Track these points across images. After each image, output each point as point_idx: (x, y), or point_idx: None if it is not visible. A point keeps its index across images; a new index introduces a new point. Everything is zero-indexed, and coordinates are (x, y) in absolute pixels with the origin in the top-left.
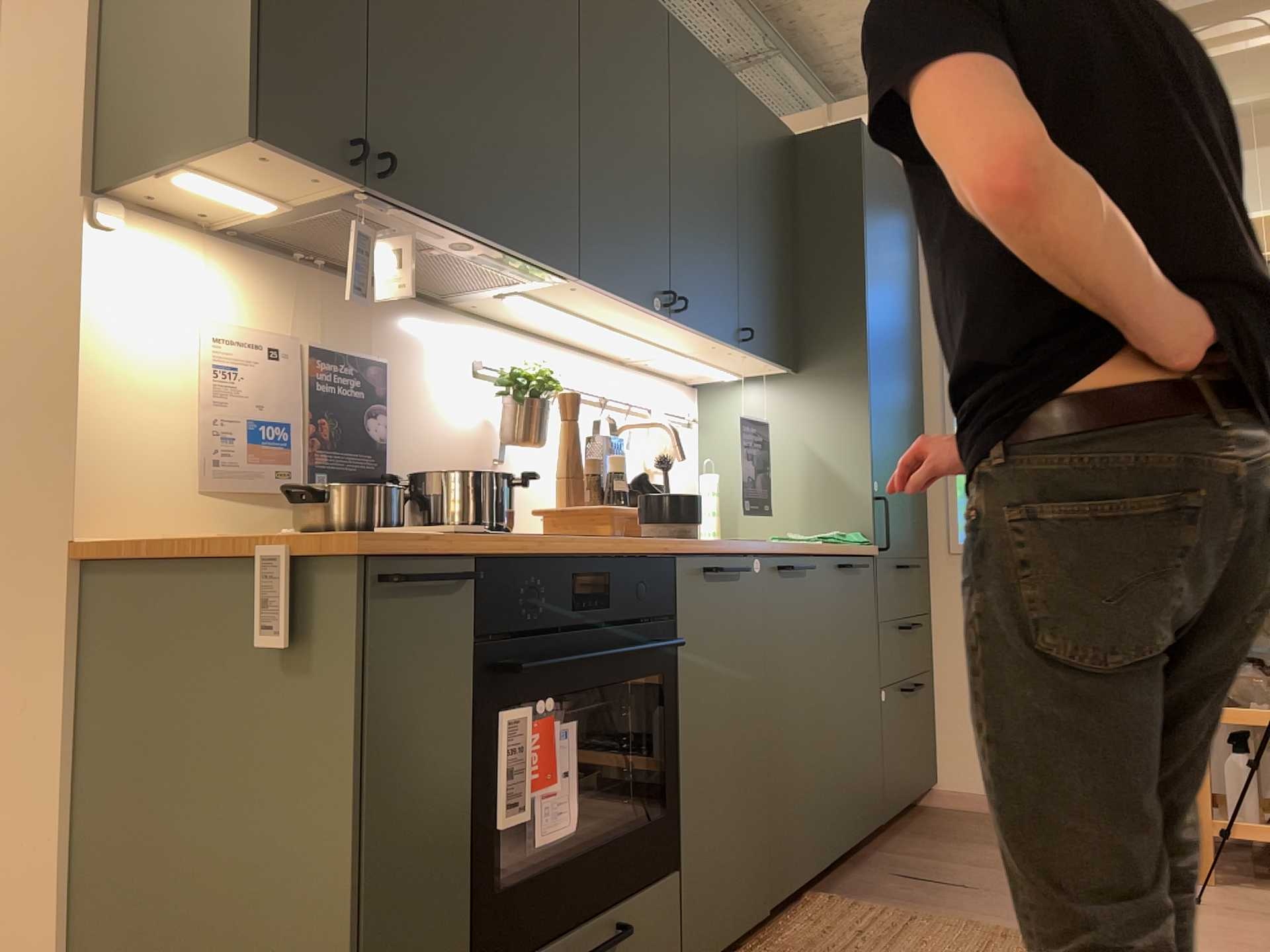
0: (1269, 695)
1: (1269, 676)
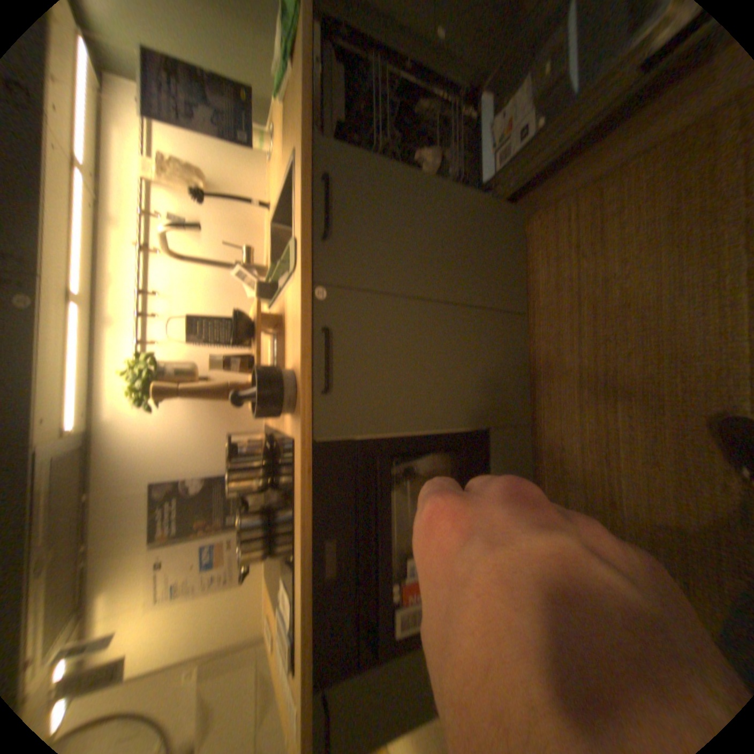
0: None
1: None
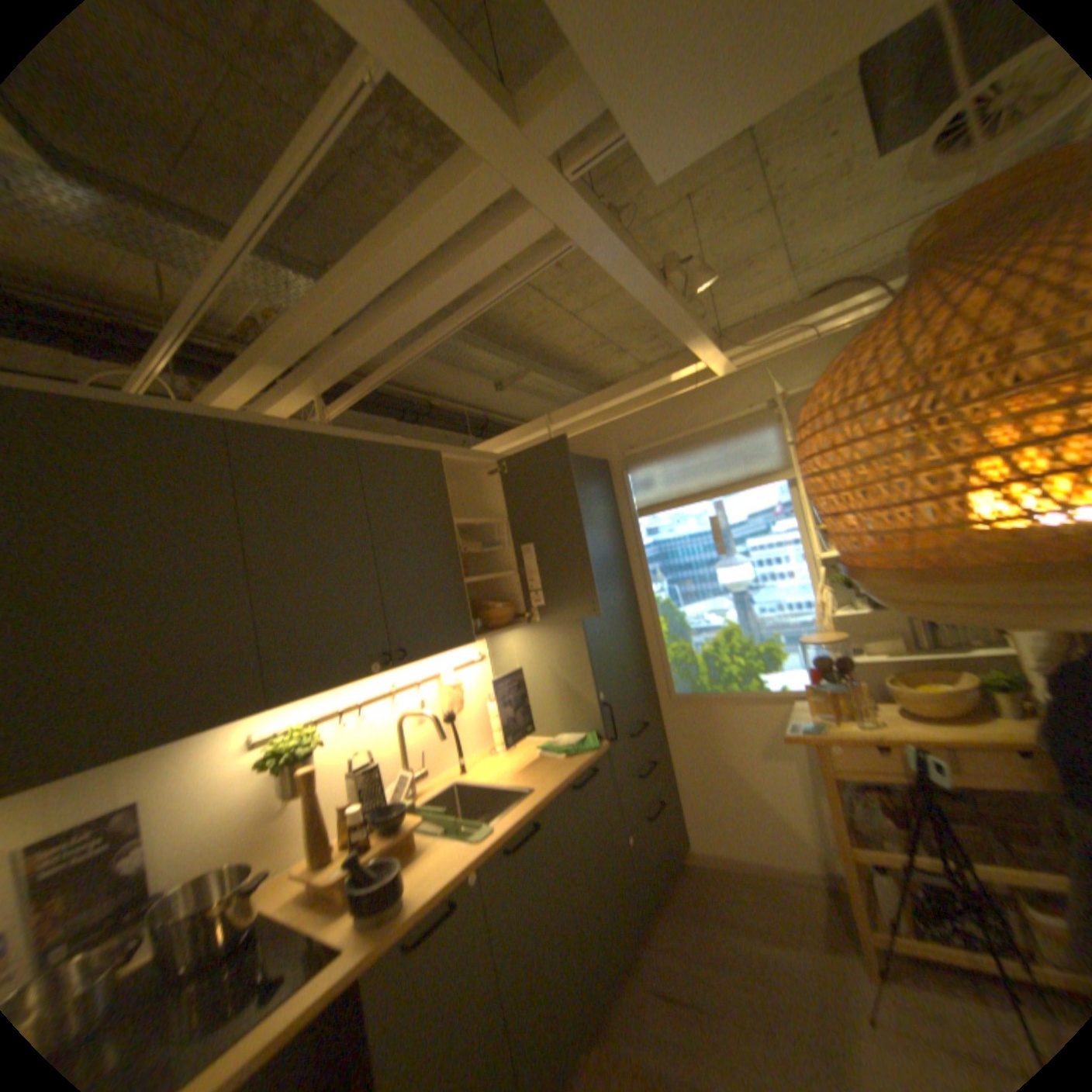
0: (895, 840)
1: (893, 820)
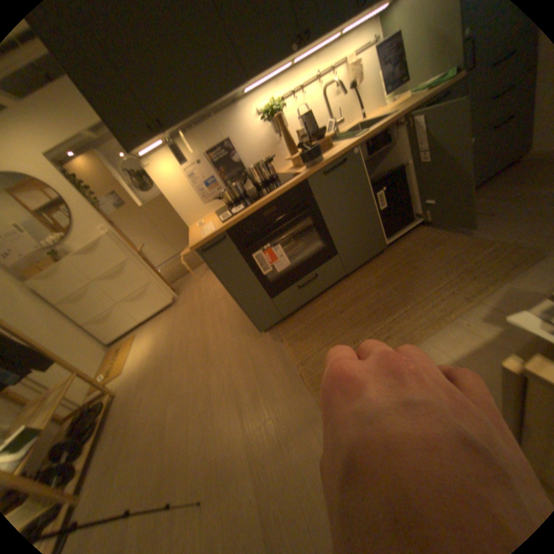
0: None
1: None
